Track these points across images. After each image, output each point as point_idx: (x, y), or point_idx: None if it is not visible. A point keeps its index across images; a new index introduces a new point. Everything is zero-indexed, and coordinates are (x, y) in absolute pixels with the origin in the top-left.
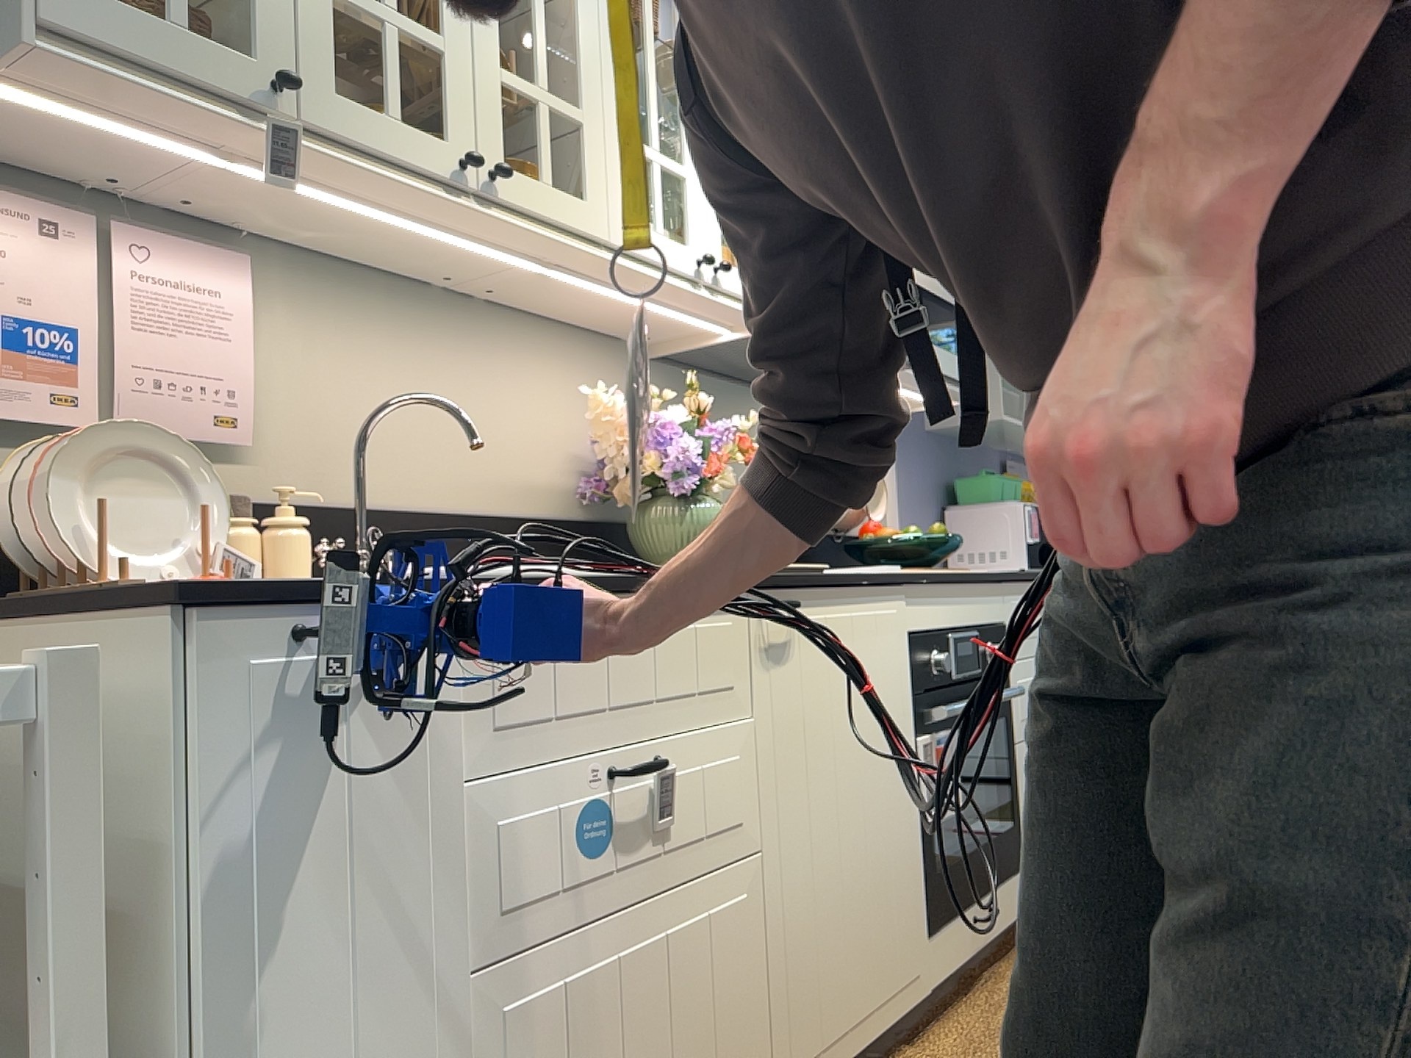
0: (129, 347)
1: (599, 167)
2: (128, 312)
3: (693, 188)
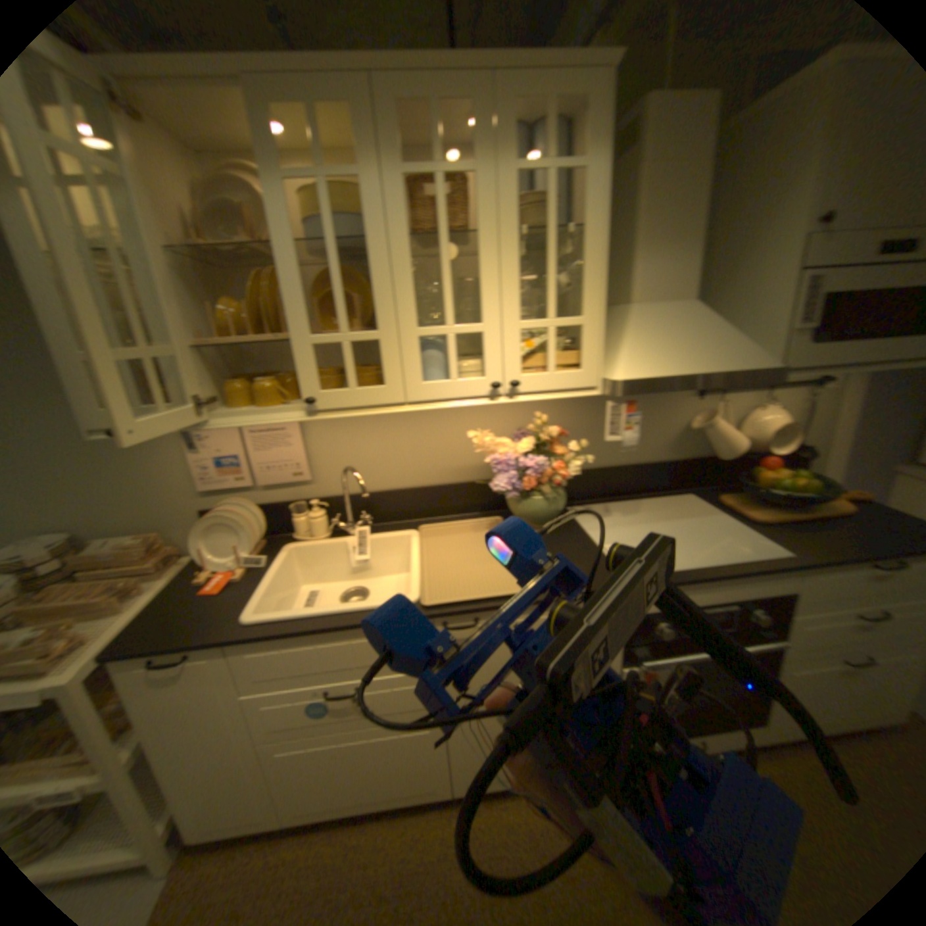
0: (258, 458)
1: (397, 361)
2: (255, 446)
3: (492, 336)
